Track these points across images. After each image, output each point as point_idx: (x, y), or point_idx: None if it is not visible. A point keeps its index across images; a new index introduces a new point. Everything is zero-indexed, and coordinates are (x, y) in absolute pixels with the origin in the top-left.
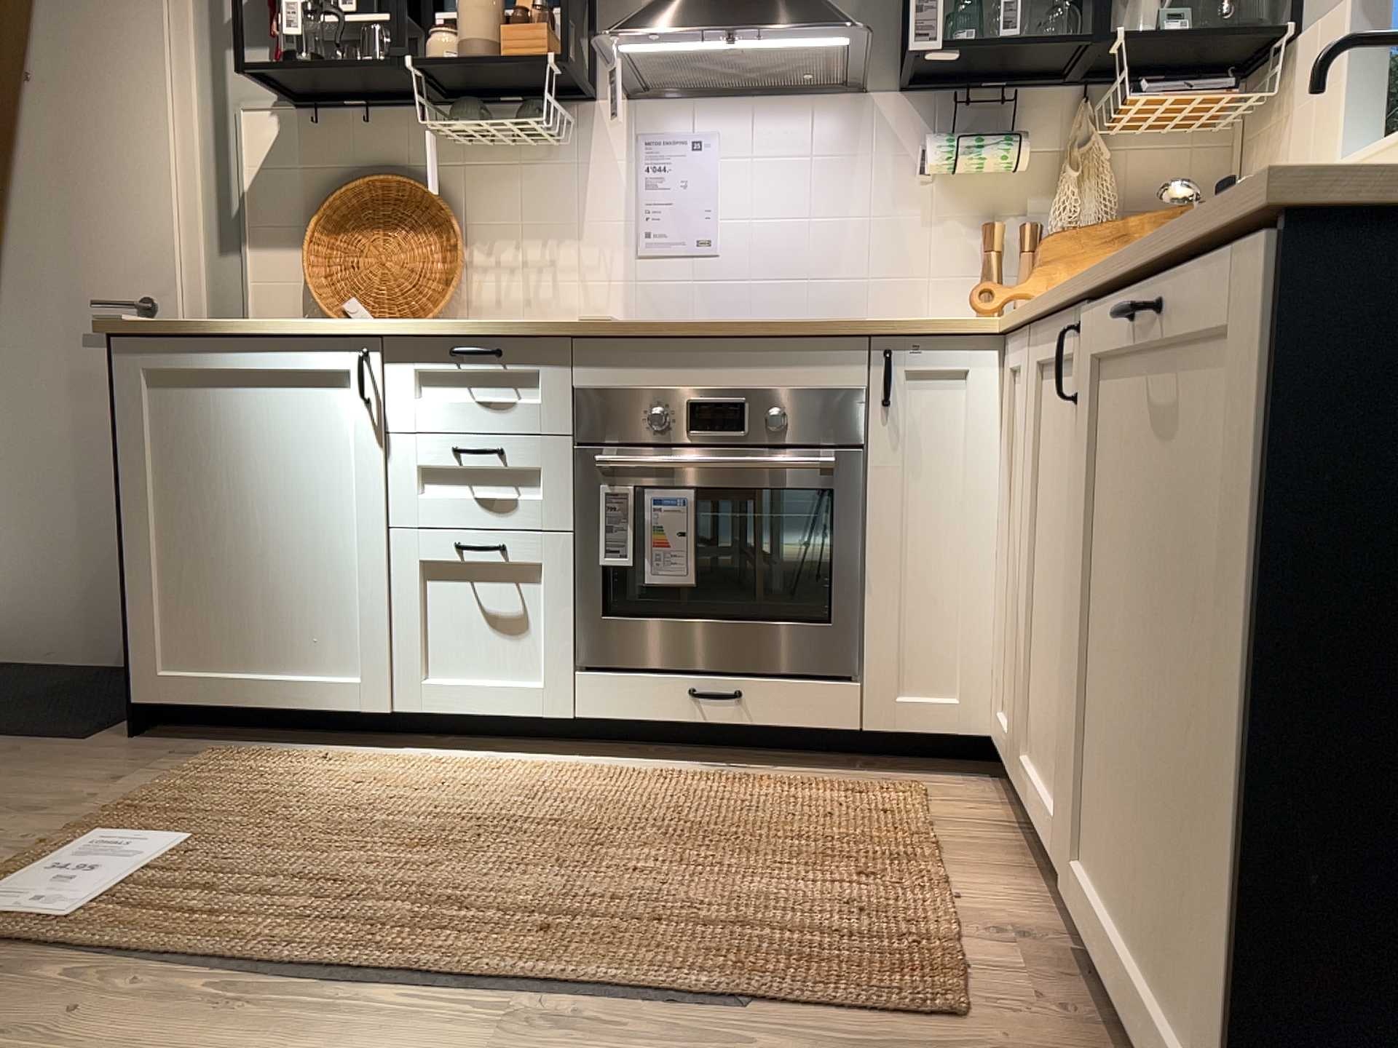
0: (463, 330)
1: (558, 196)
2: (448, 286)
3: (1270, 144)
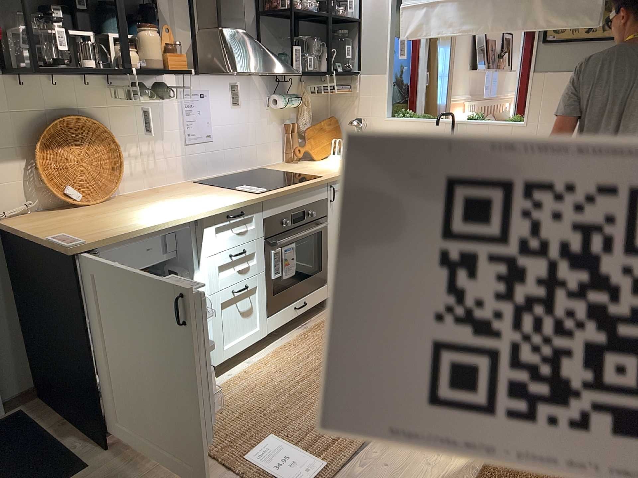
0: (233, 207)
1: (153, 121)
2: (115, 171)
3: (350, 101)
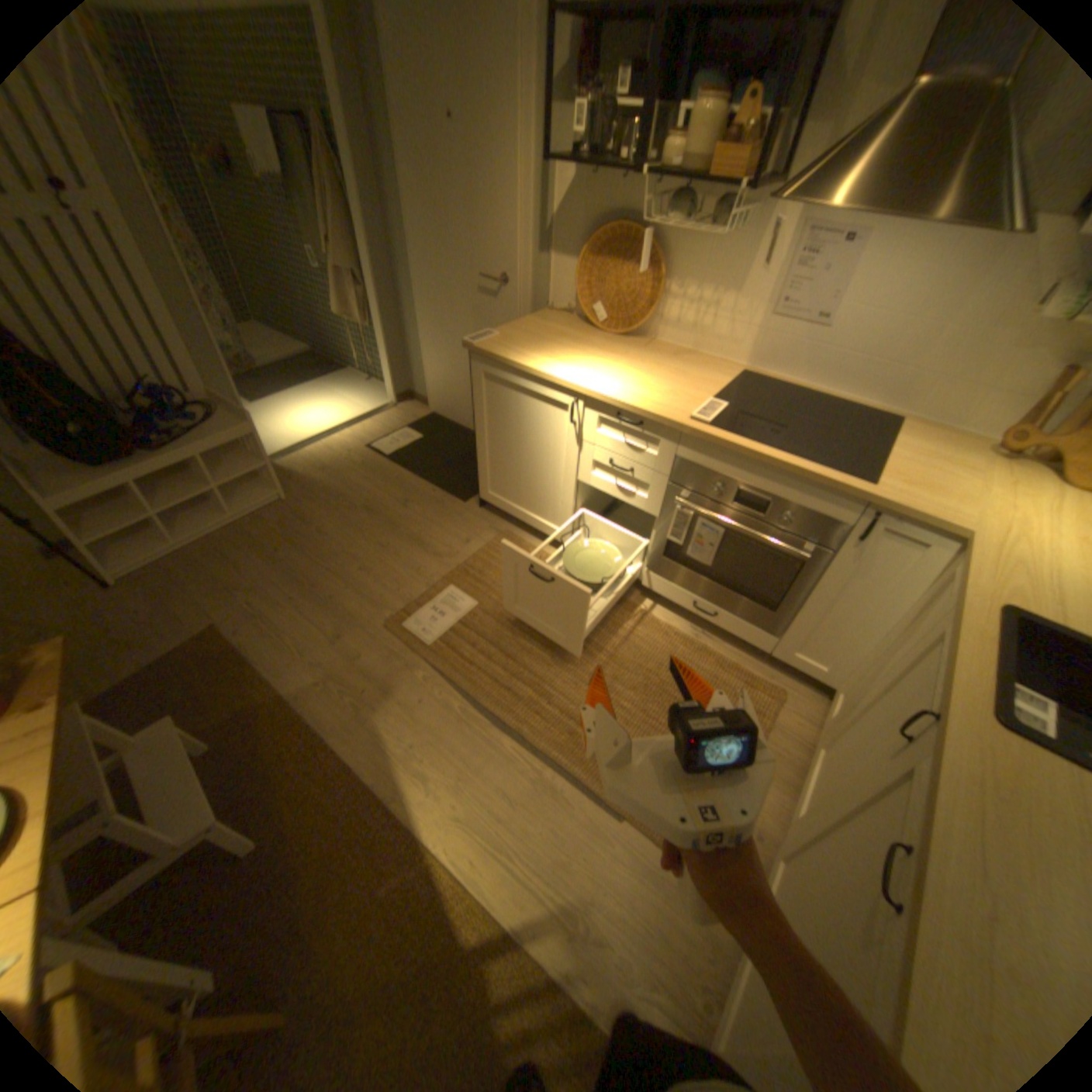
0: (625, 407)
1: (735, 257)
2: (652, 307)
3: None
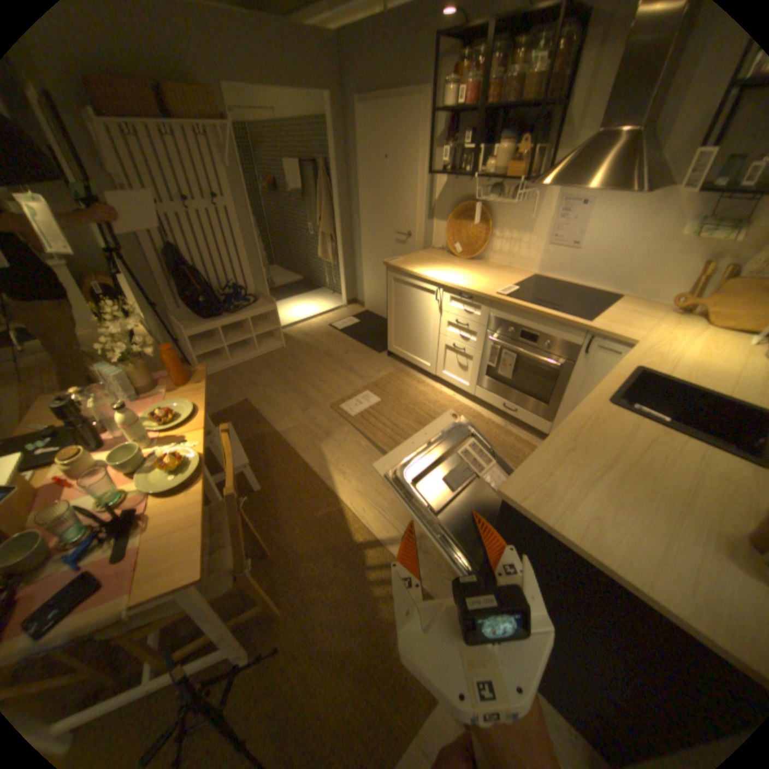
0: (462, 290)
1: (527, 216)
2: (484, 244)
3: None
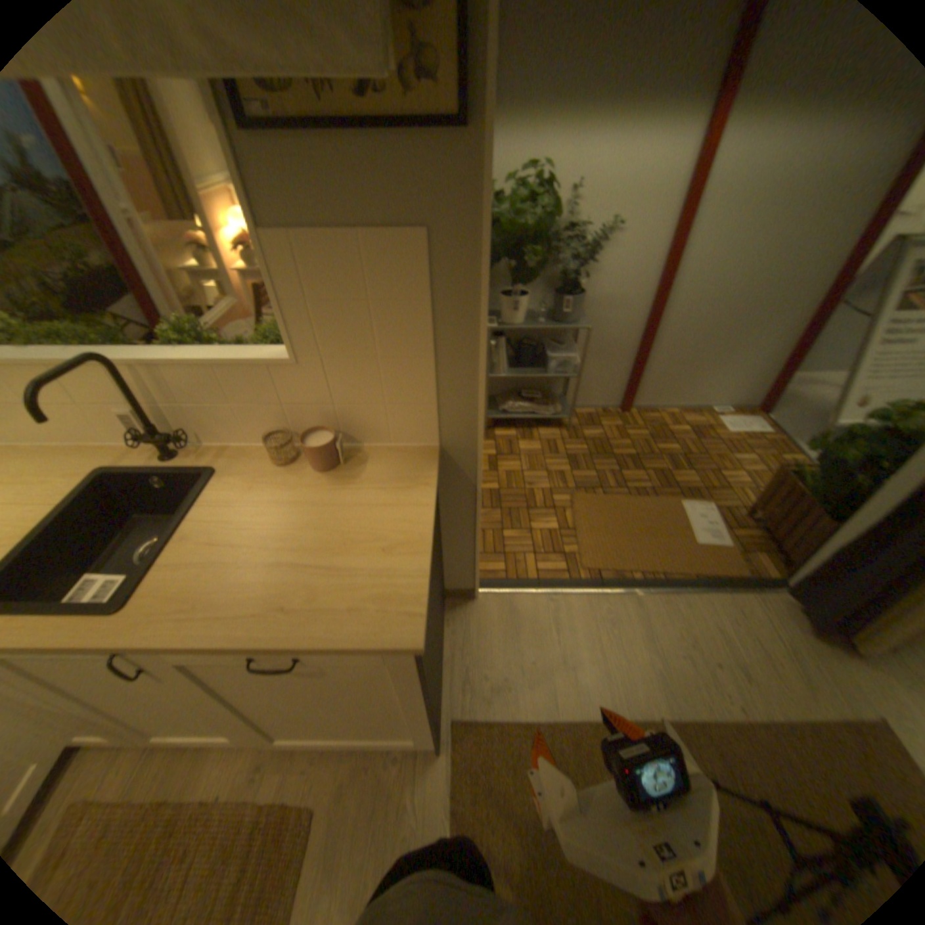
0: None
1: None
2: None
3: None
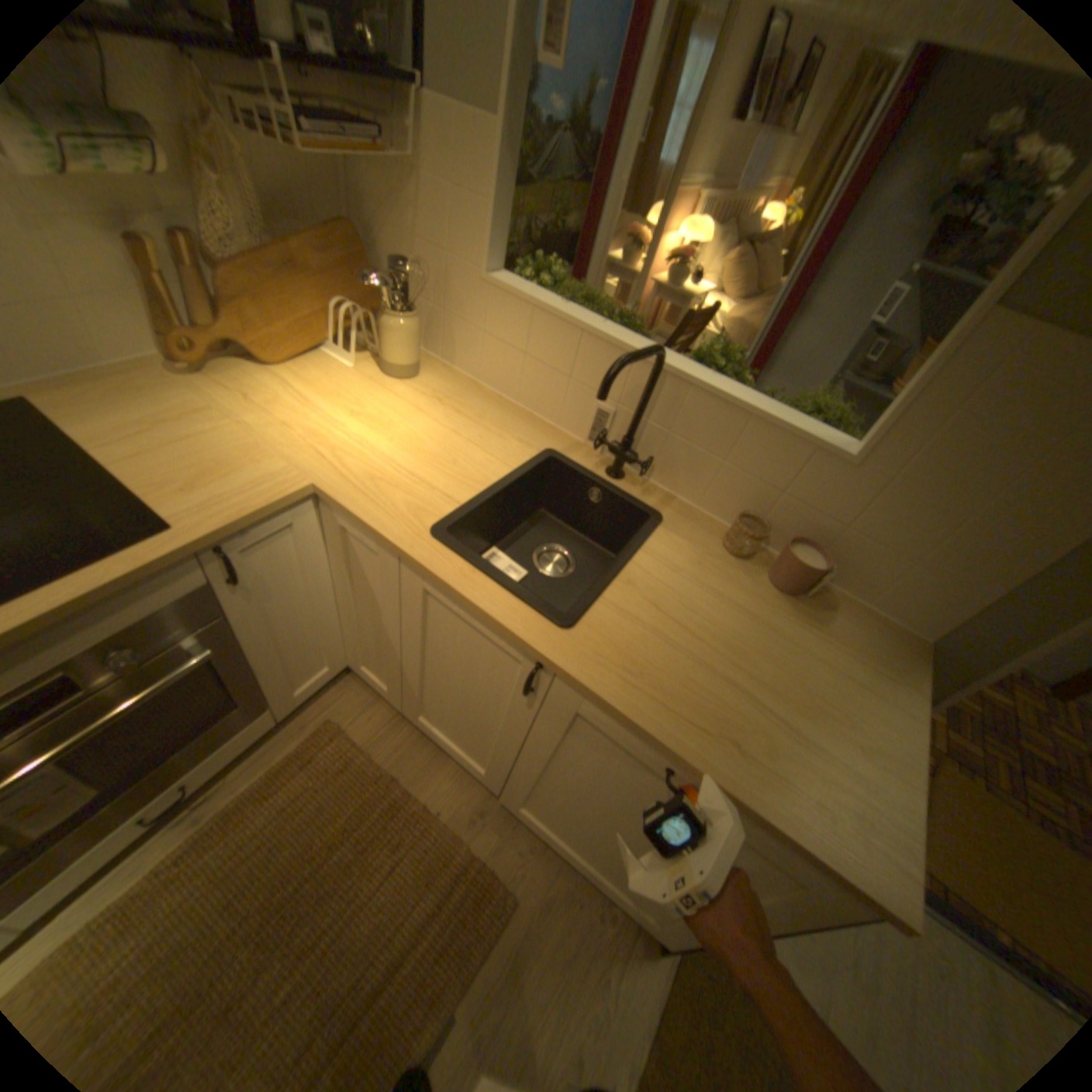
0: None
1: None
2: None
3: (397, 179)
